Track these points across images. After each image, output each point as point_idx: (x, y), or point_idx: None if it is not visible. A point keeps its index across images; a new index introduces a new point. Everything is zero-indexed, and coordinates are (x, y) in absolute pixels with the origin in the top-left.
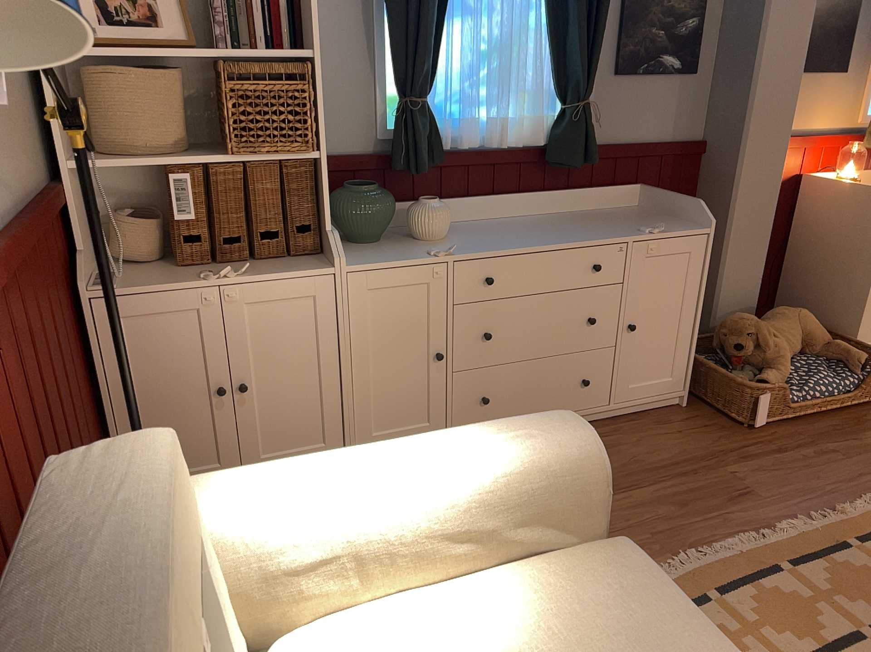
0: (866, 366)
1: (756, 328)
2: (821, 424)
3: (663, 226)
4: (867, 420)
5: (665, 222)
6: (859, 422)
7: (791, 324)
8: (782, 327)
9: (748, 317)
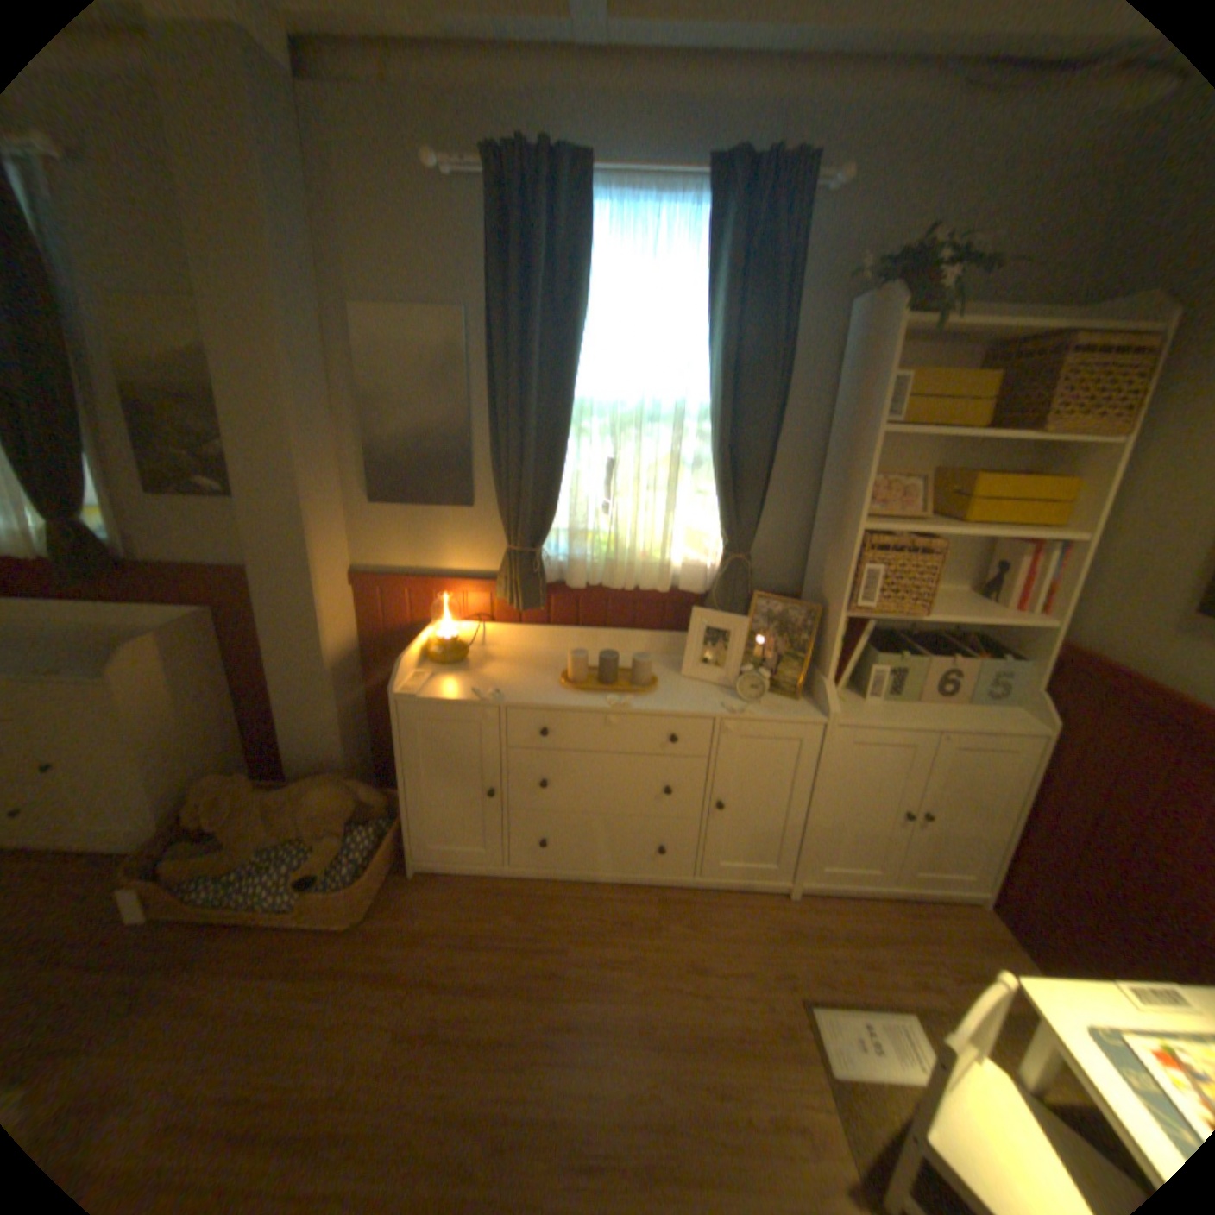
0: (300, 889)
1: (206, 802)
2: (222, 945)
3: (90, 666)
4: (278, 961)
5: (118, 660)
6: (261, 961)
7: (289, 804)
8: (275, 804)
9: (213, 785)
